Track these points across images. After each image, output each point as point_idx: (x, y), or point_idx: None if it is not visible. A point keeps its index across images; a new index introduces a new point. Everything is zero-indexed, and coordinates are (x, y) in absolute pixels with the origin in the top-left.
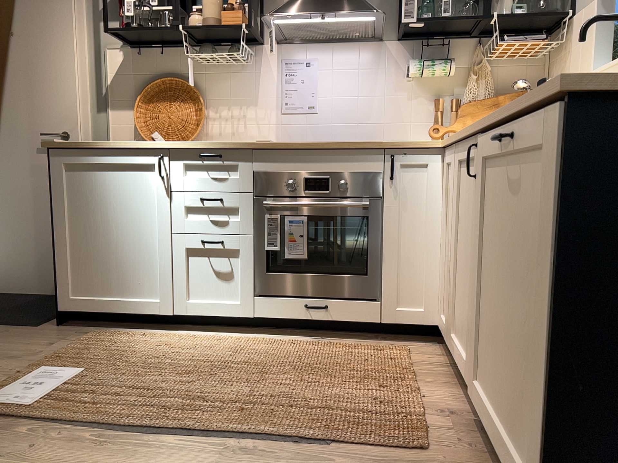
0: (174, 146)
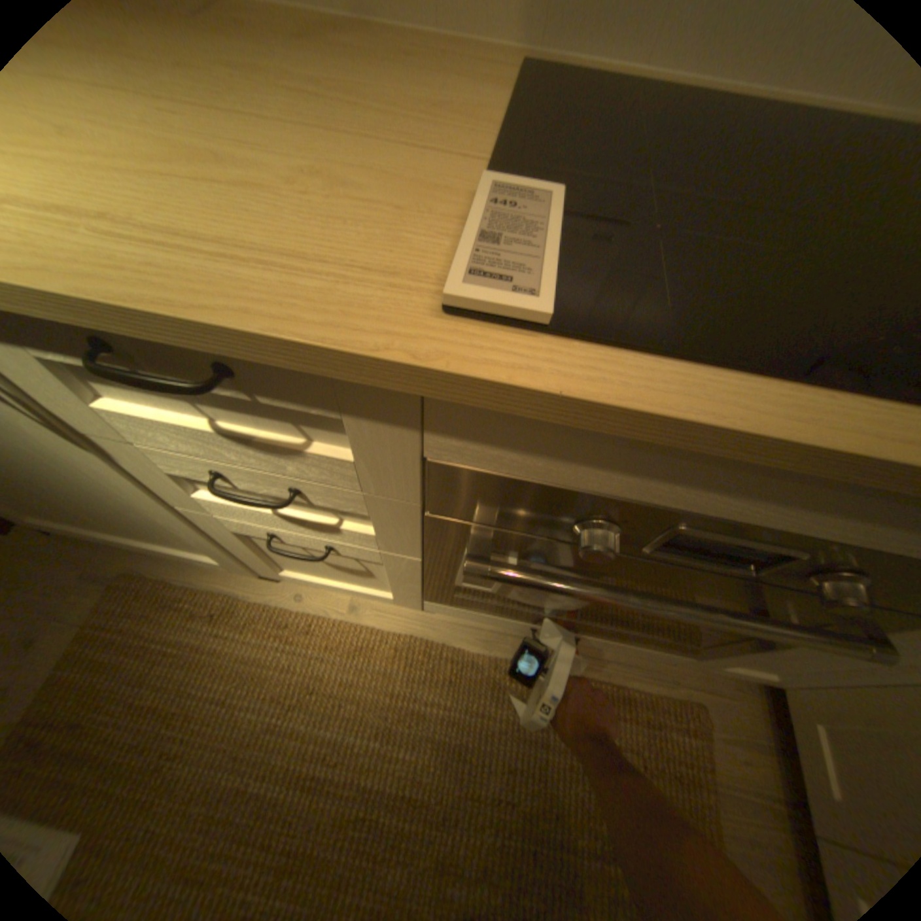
0: None
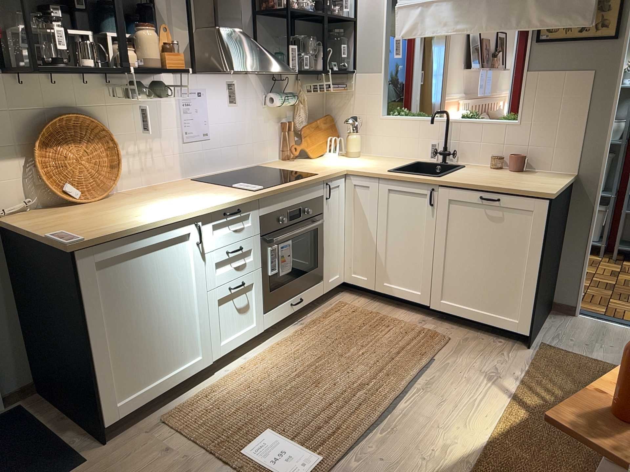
0: (207, 211)
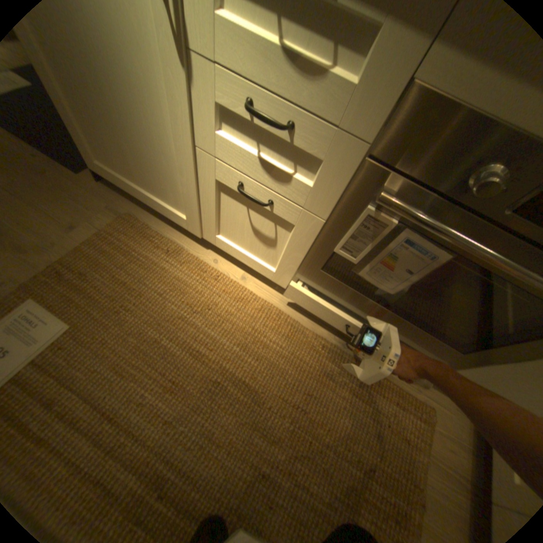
0: None
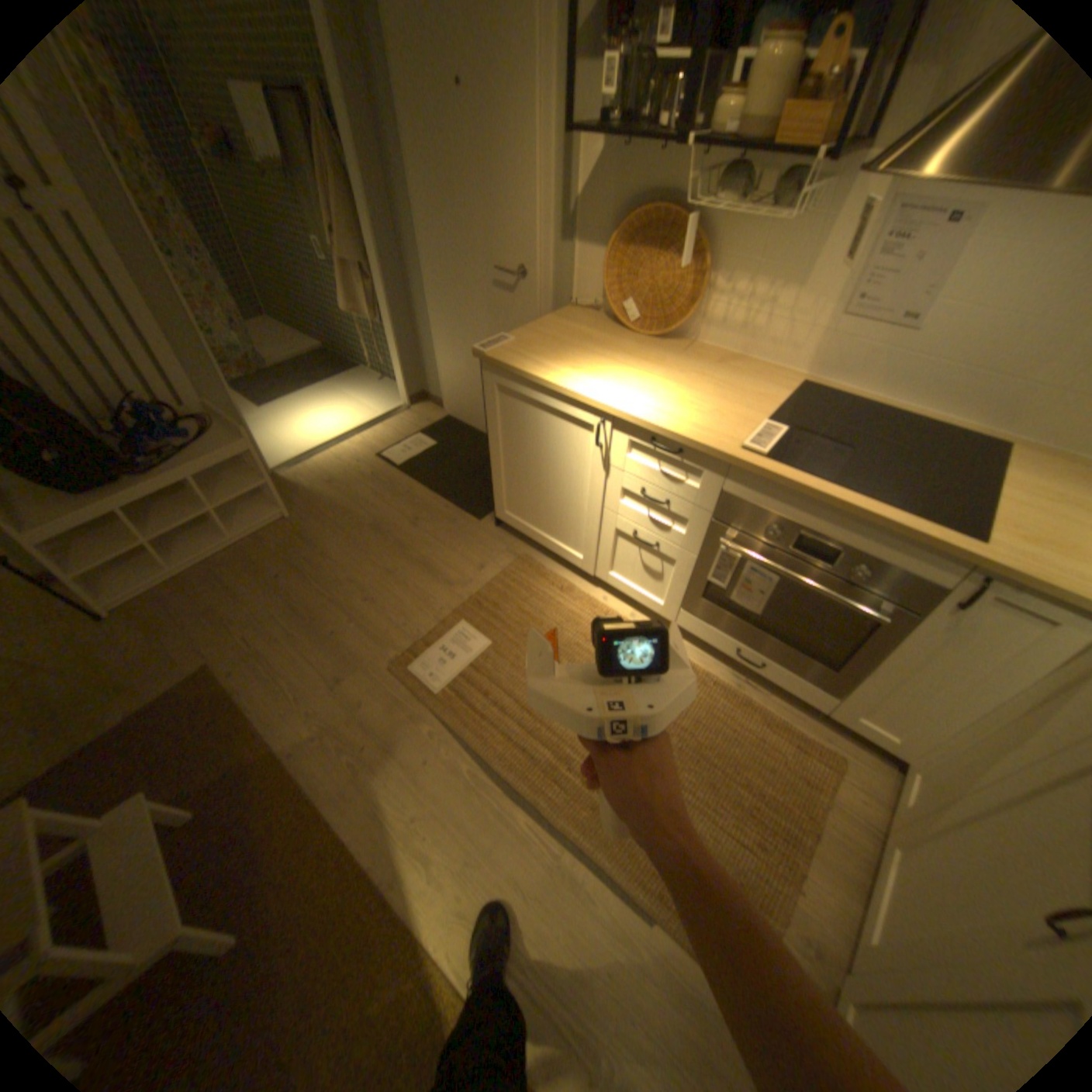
0: (621, 415)
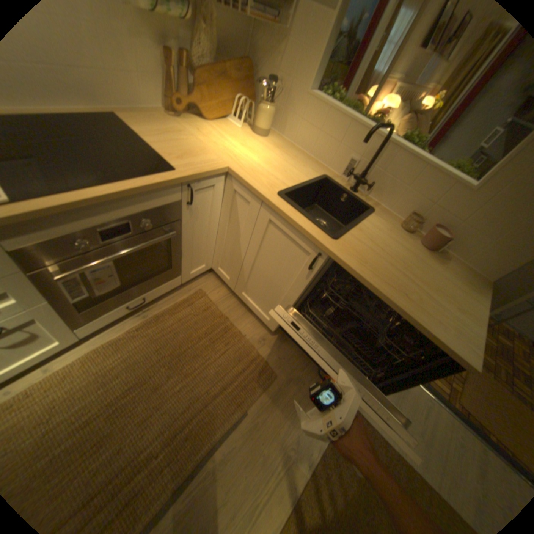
0: None
